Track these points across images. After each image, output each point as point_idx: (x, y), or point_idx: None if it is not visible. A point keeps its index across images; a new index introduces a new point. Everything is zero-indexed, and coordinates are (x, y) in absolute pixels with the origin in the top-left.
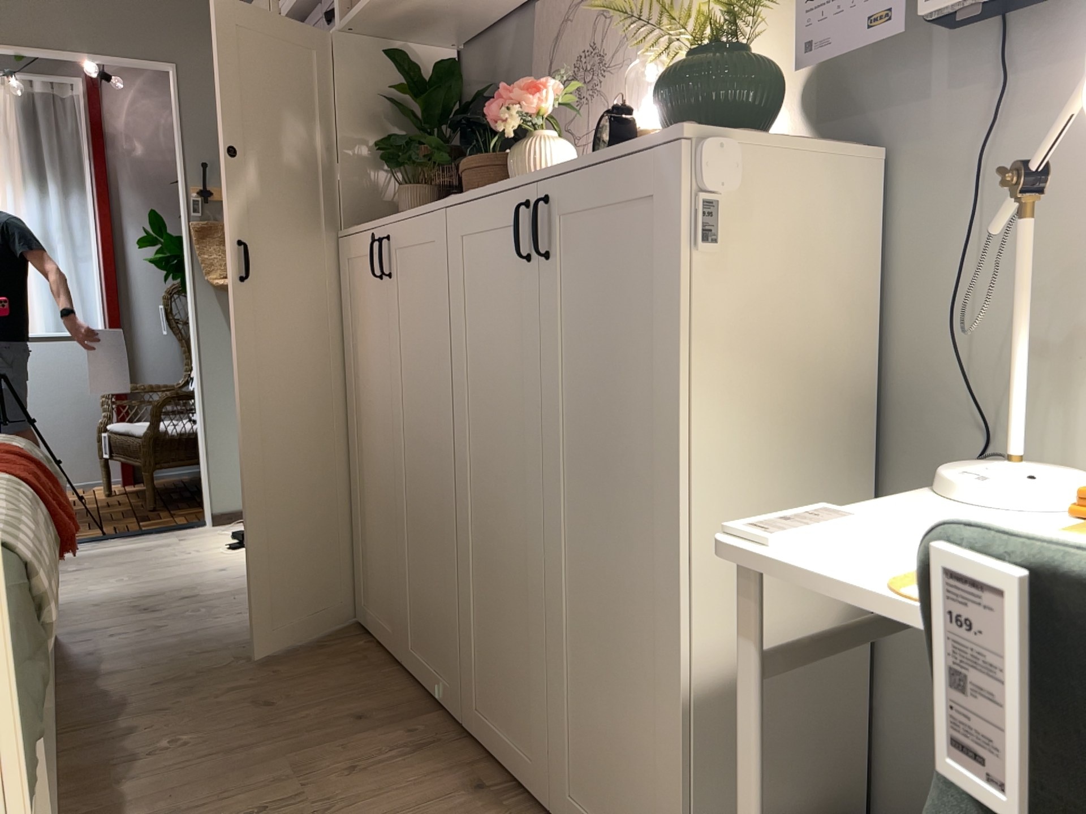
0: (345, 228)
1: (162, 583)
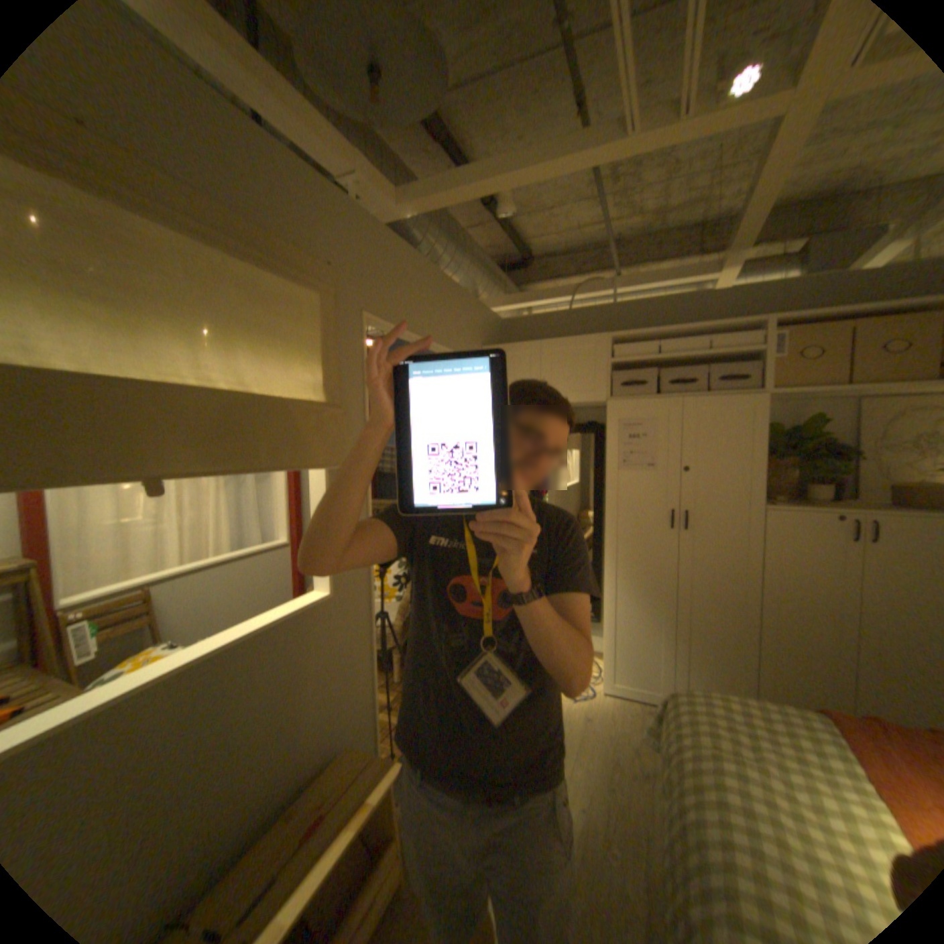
0: (779, 507)
1: (589, 750)
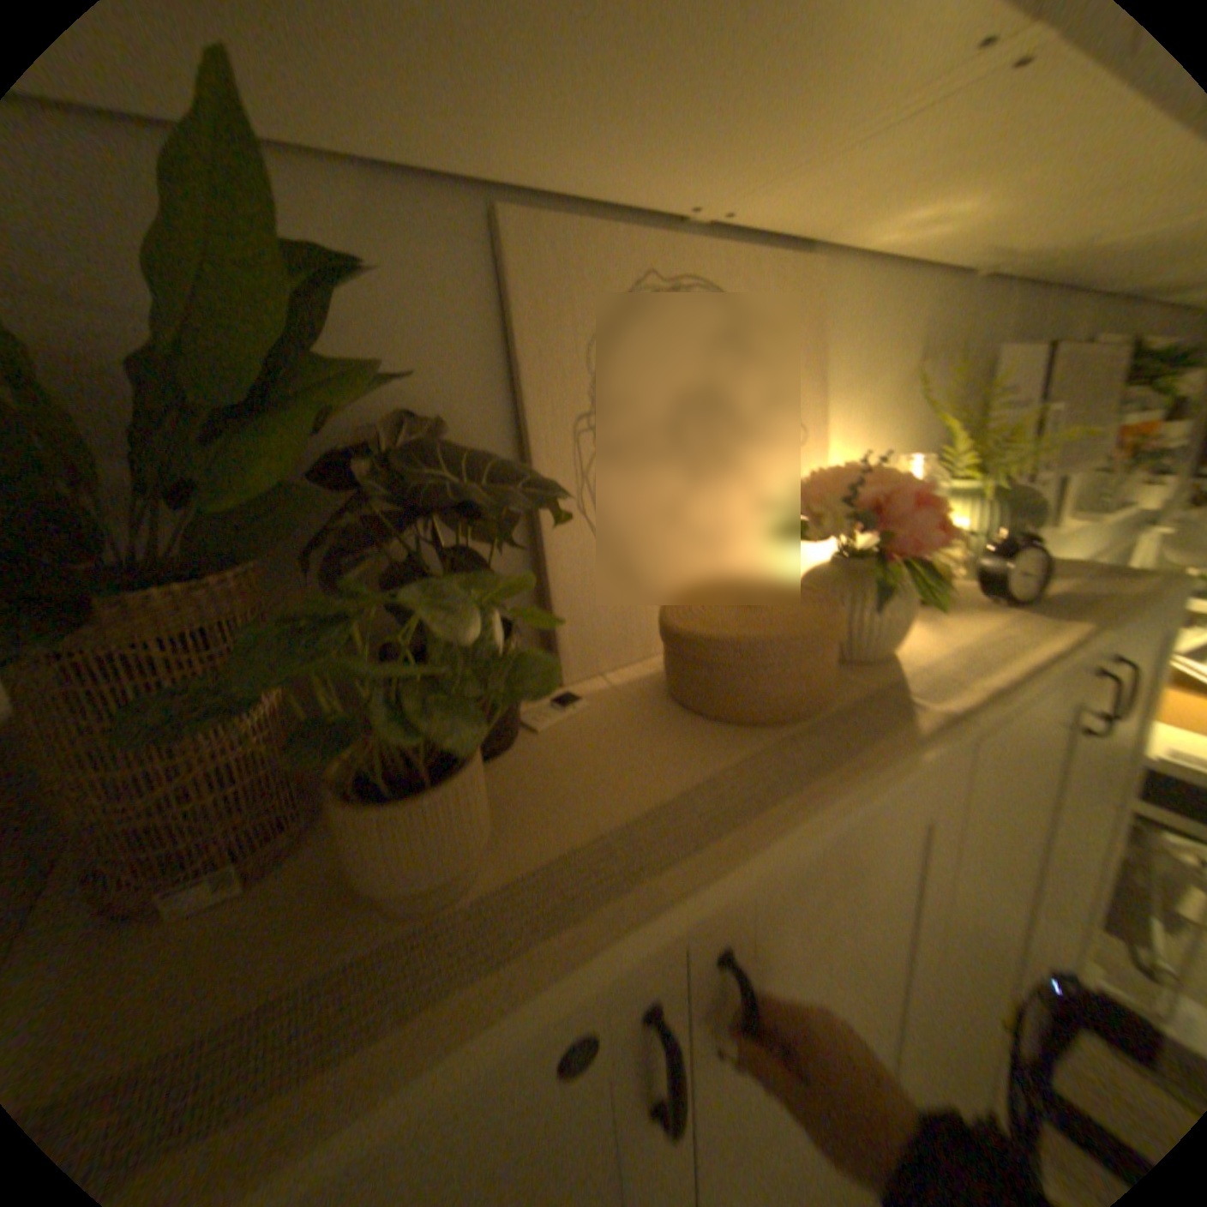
0: None
1: None
